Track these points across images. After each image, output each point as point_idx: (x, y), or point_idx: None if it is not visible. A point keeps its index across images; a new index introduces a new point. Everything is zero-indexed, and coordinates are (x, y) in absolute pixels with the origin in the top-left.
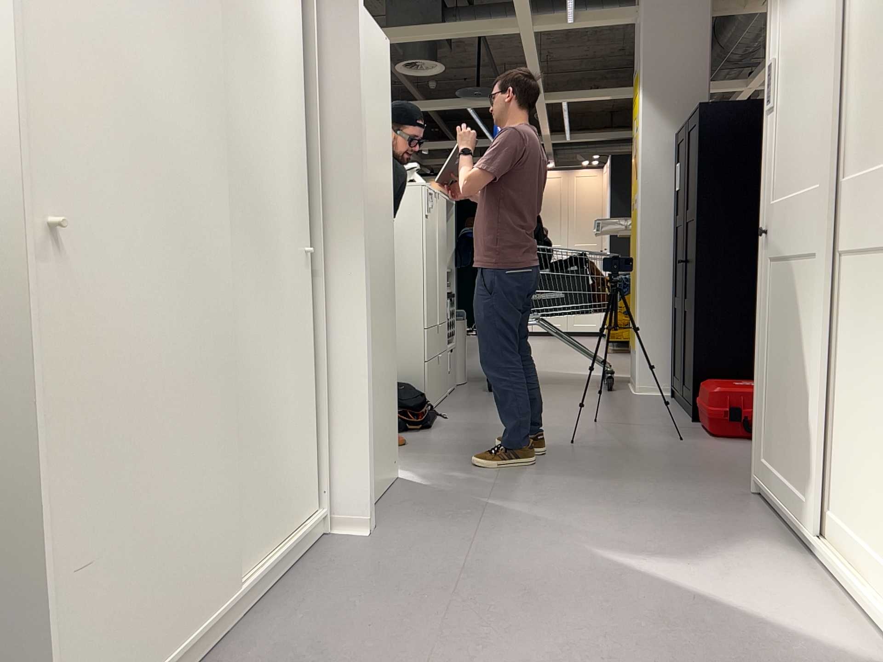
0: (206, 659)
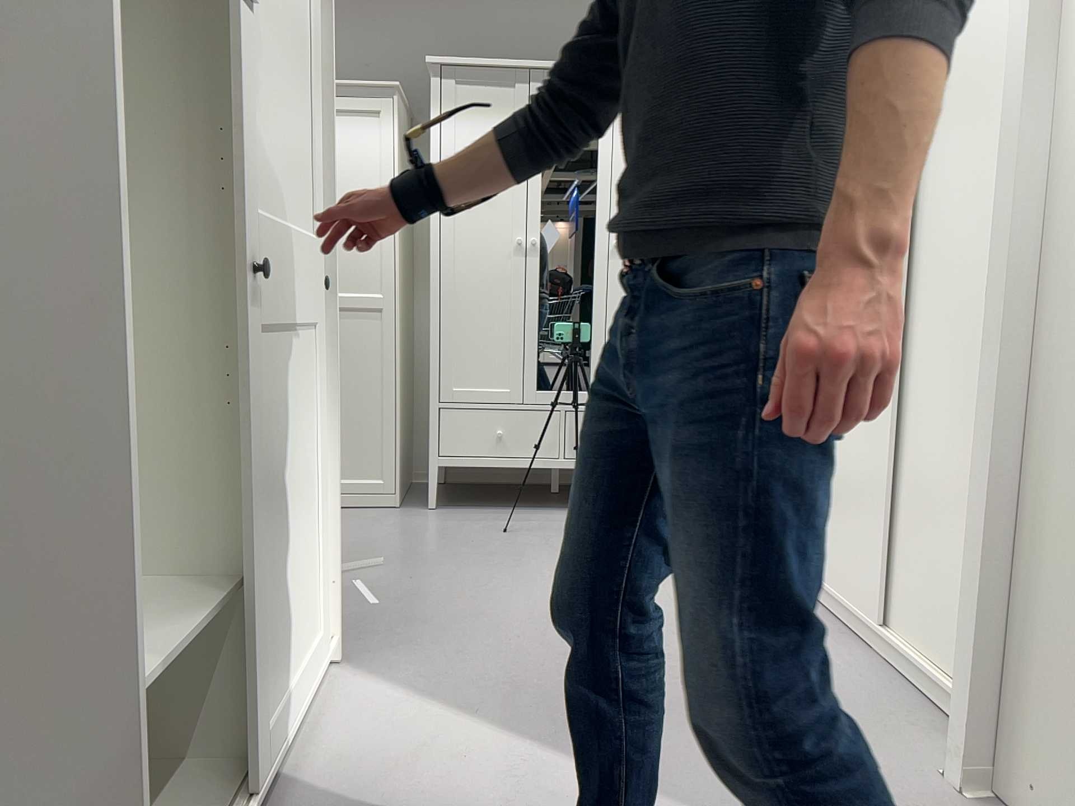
0: (841, 625)
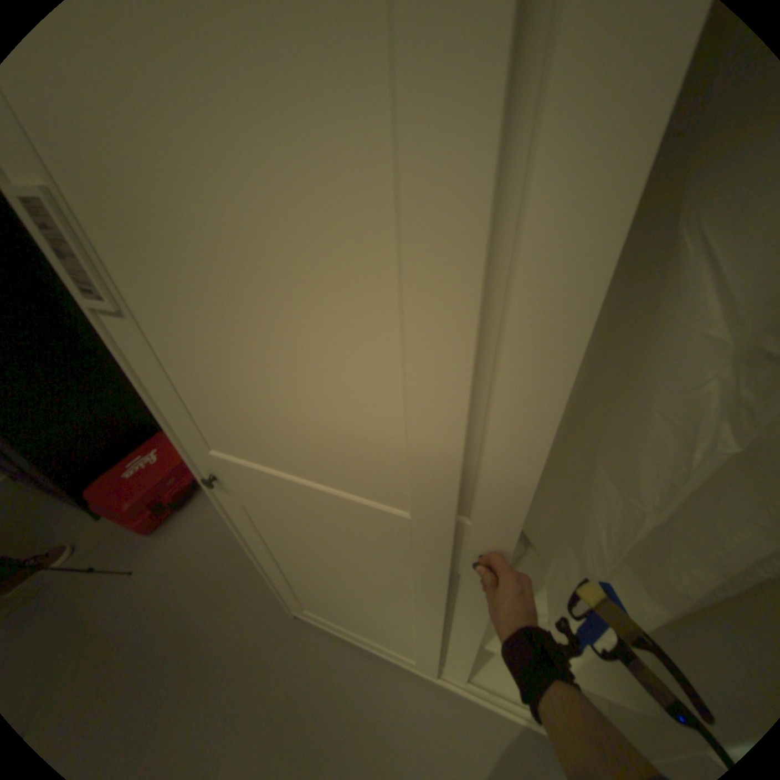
0: None
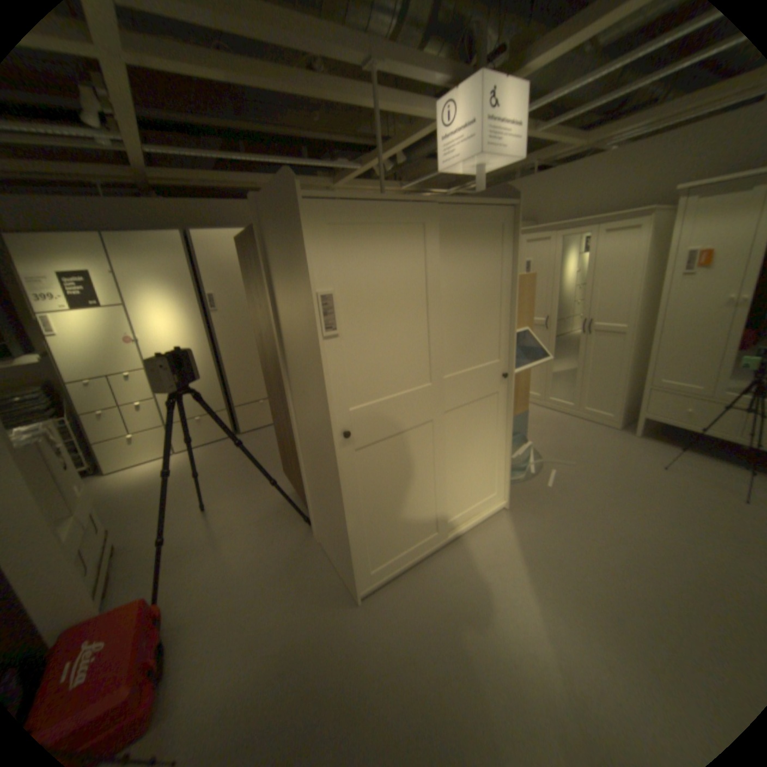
0: None
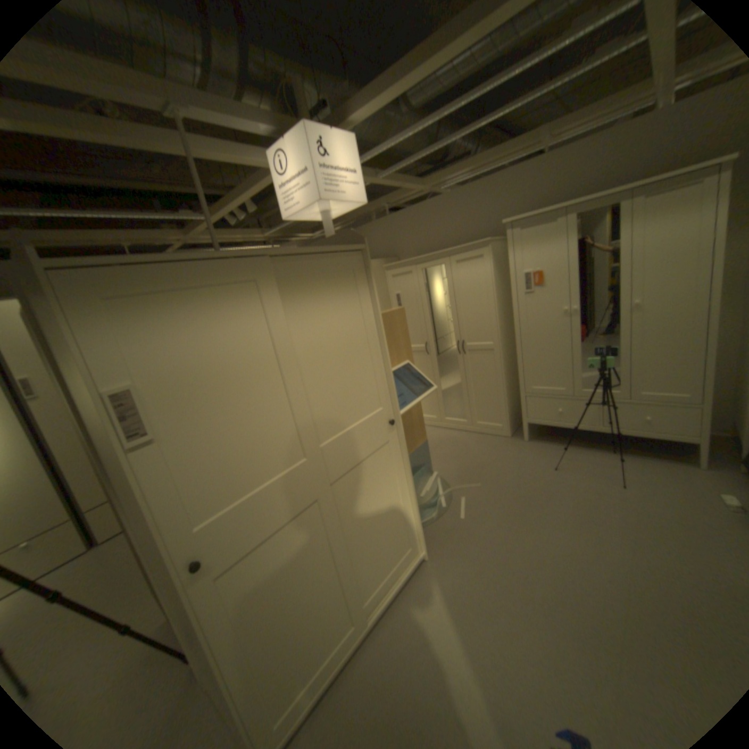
0: None
